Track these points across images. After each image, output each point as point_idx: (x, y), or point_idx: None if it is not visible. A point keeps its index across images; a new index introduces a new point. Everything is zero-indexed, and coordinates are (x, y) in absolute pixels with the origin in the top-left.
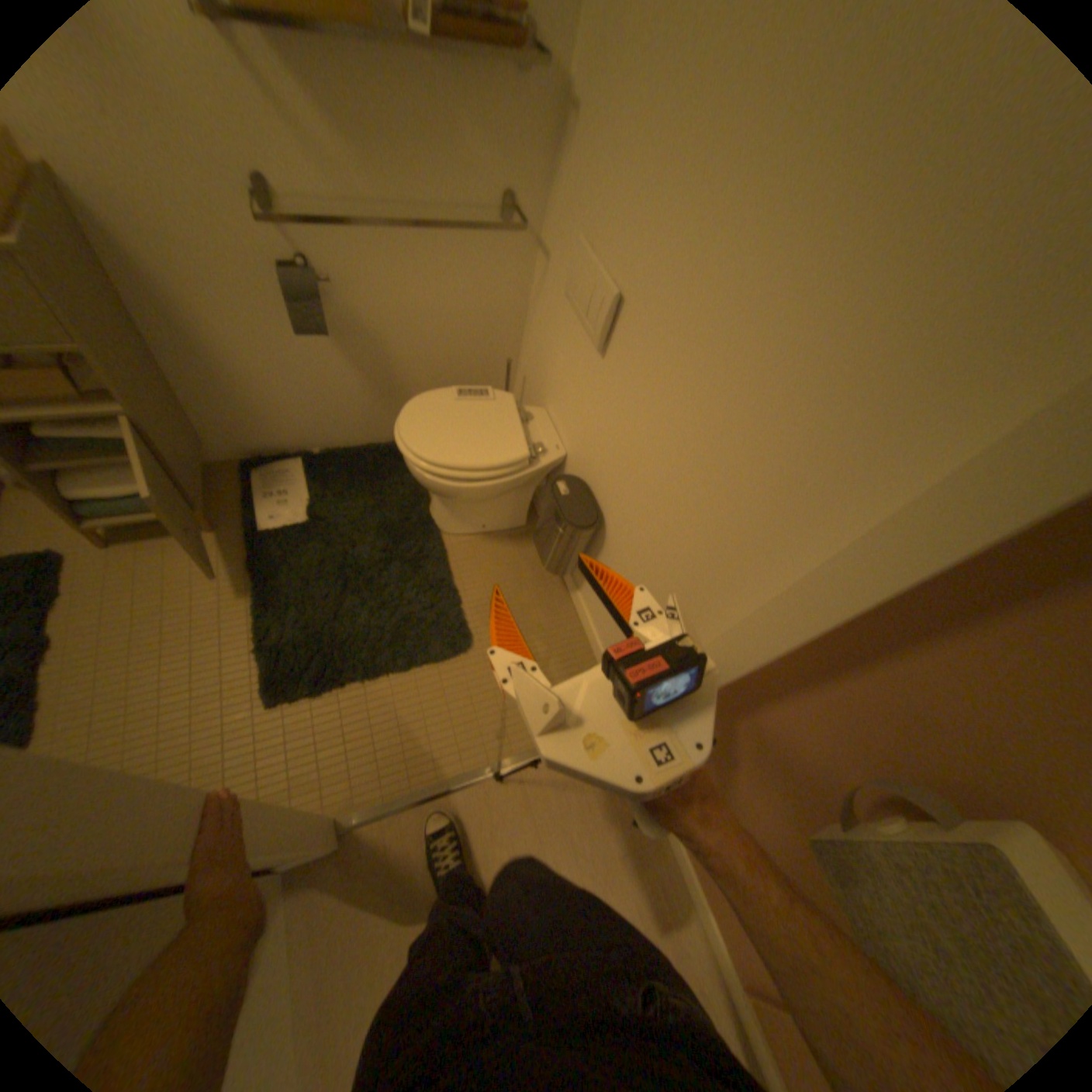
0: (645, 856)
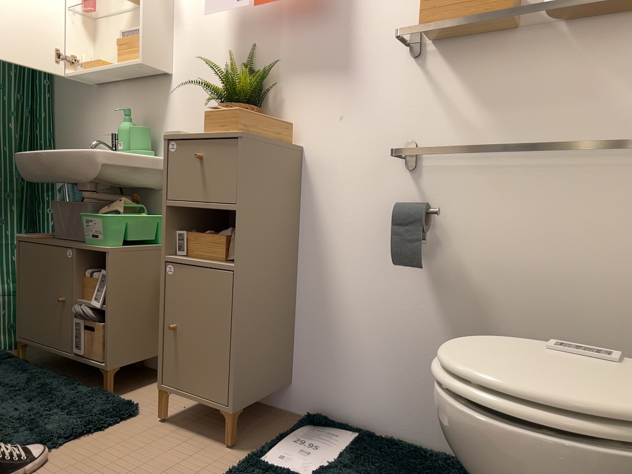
0: None
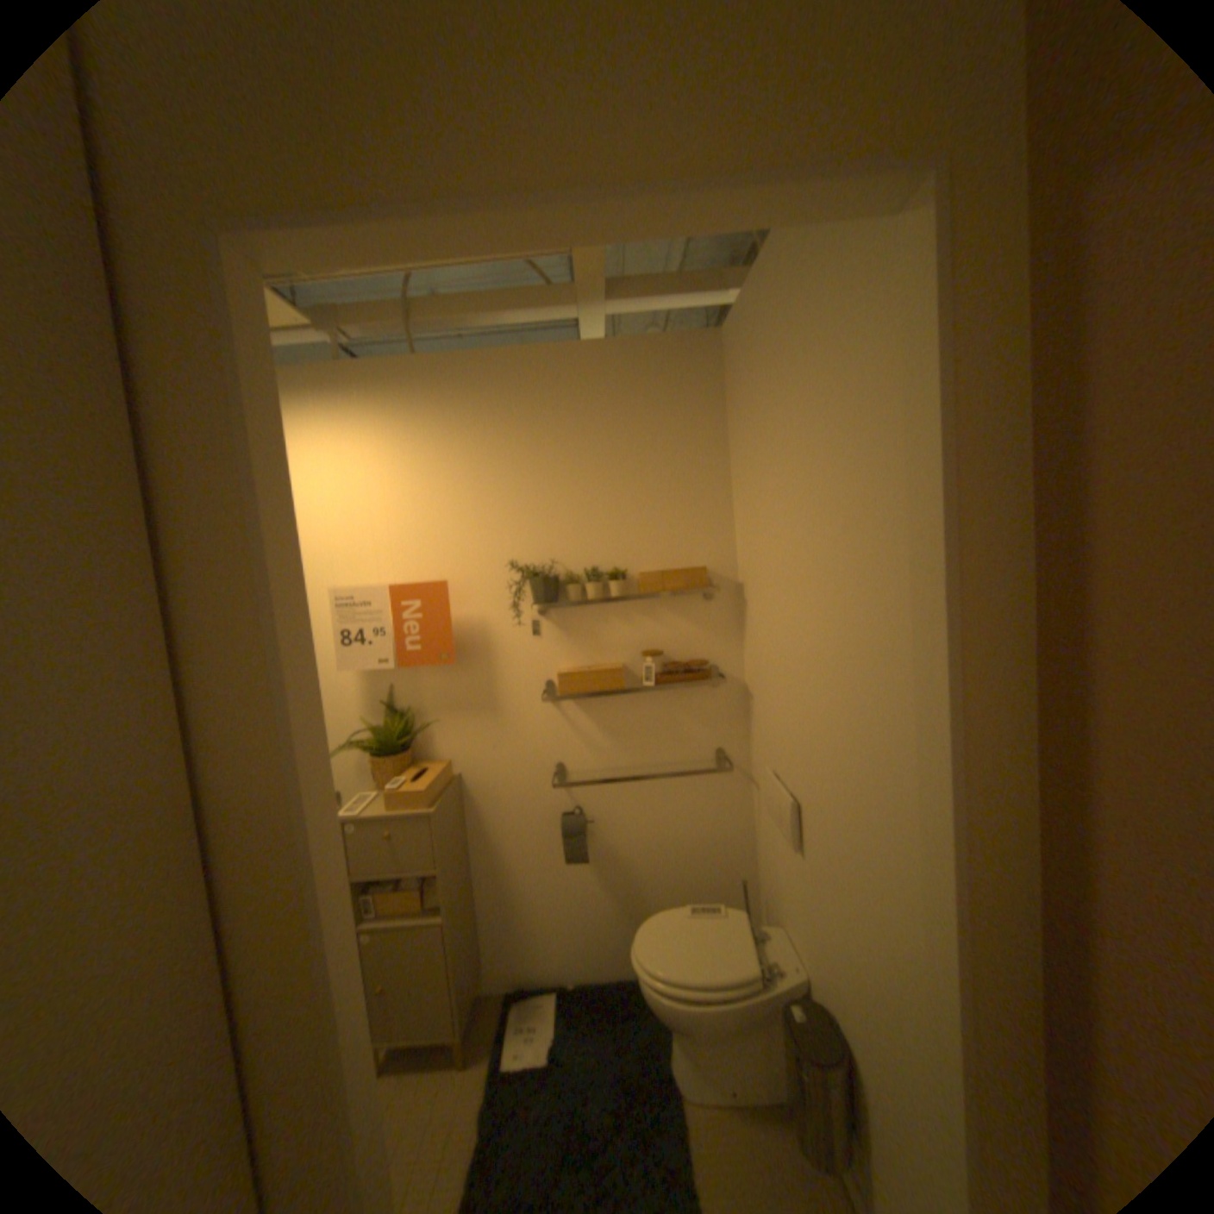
0: None
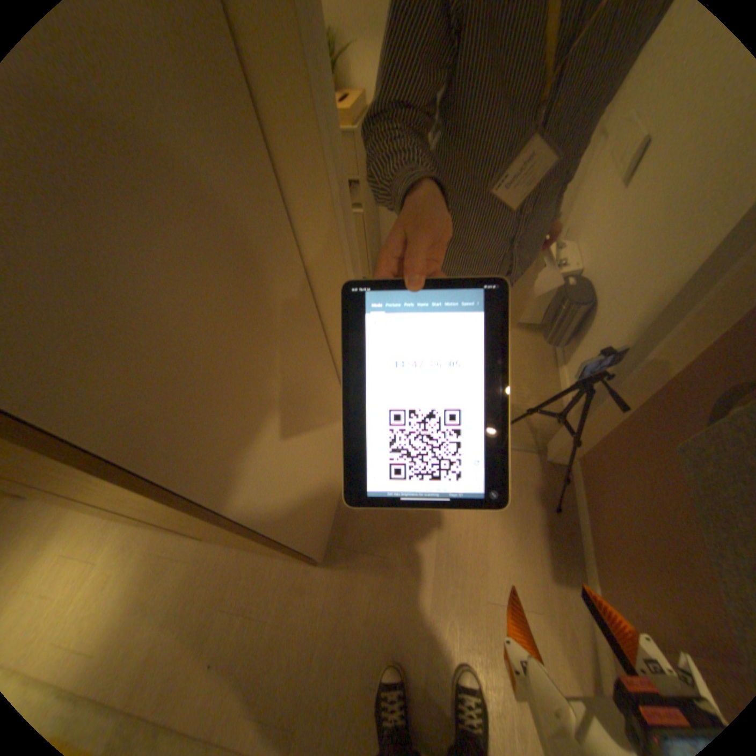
0: (559, 532)
